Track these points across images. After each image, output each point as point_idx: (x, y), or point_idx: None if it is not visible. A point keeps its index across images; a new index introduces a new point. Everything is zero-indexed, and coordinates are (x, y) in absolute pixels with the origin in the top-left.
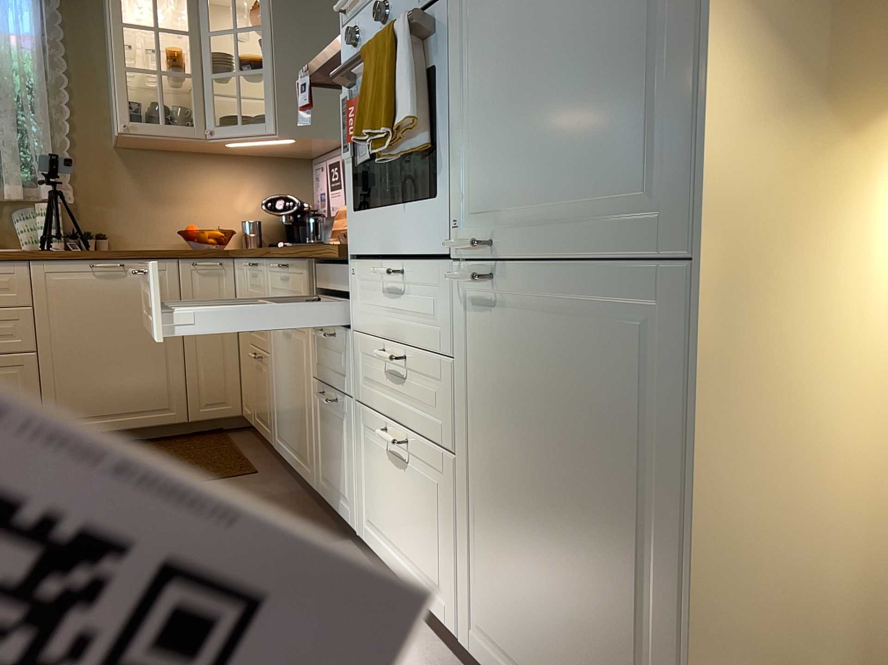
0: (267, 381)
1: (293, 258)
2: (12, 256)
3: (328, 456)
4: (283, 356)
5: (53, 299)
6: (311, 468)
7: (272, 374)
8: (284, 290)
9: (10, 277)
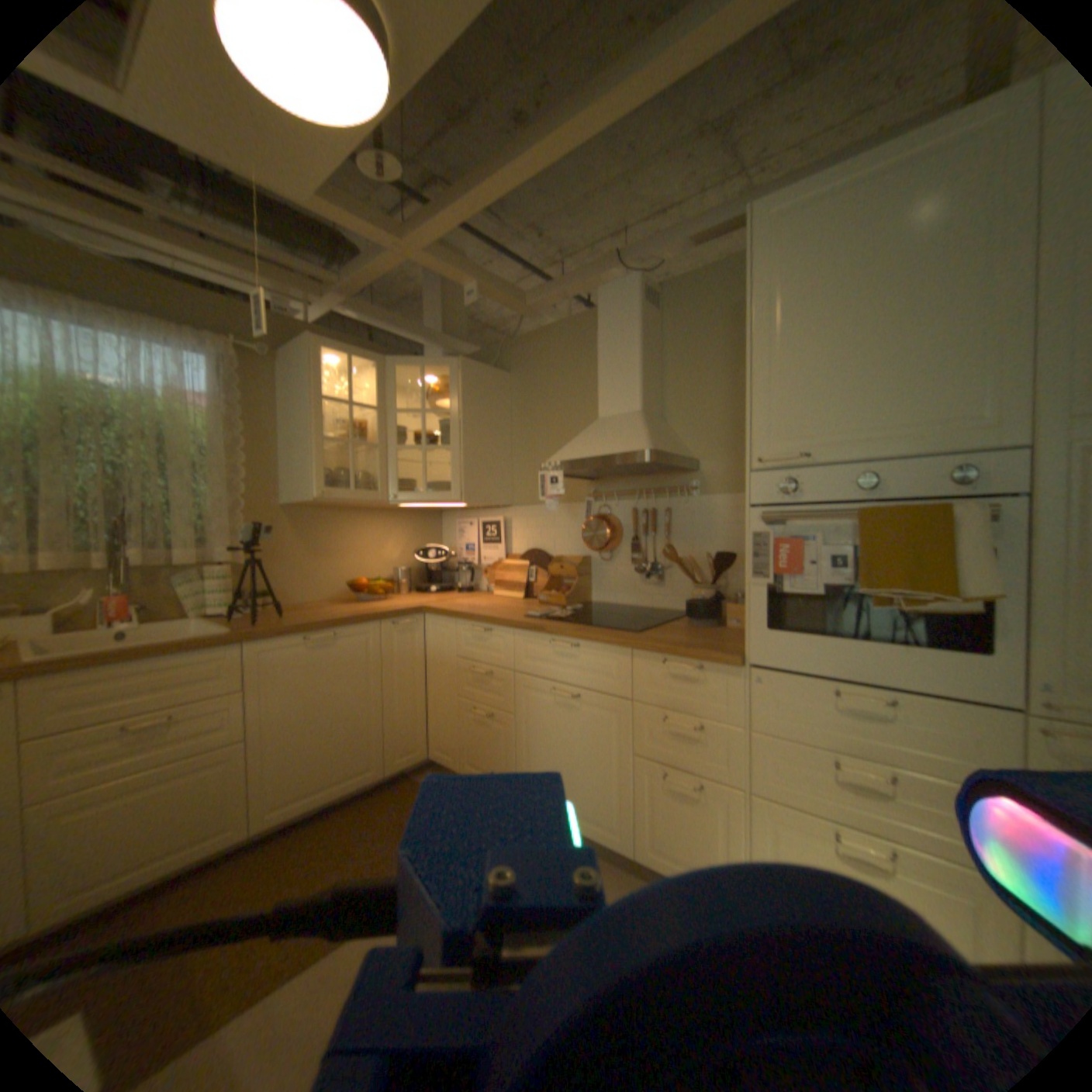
0: (504, 739)
1: (605, 645)
2: (225, 642)
3: (672, 832)
4: (555, 724)
5: (264, 681)
6: (619, 836)
7: (519, 735)
8: (564, 666)
9: (218, 666)
